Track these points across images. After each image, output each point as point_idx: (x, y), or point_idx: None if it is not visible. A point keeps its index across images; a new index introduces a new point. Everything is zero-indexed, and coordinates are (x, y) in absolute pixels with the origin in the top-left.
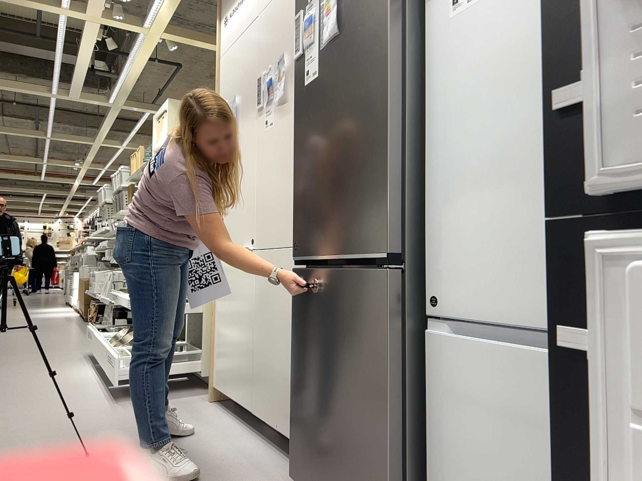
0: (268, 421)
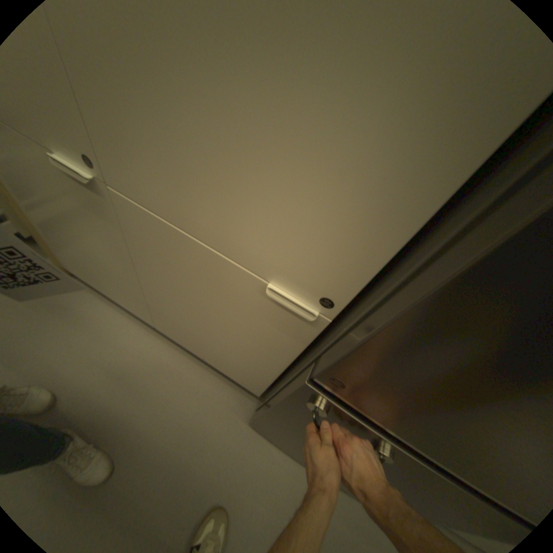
0: (186, 347)
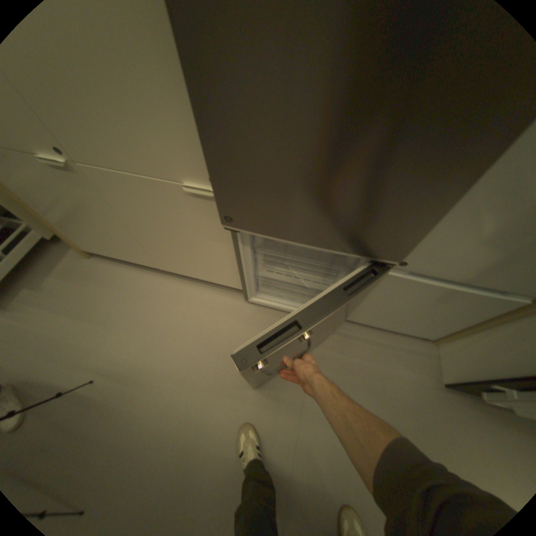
0: (182, 274)
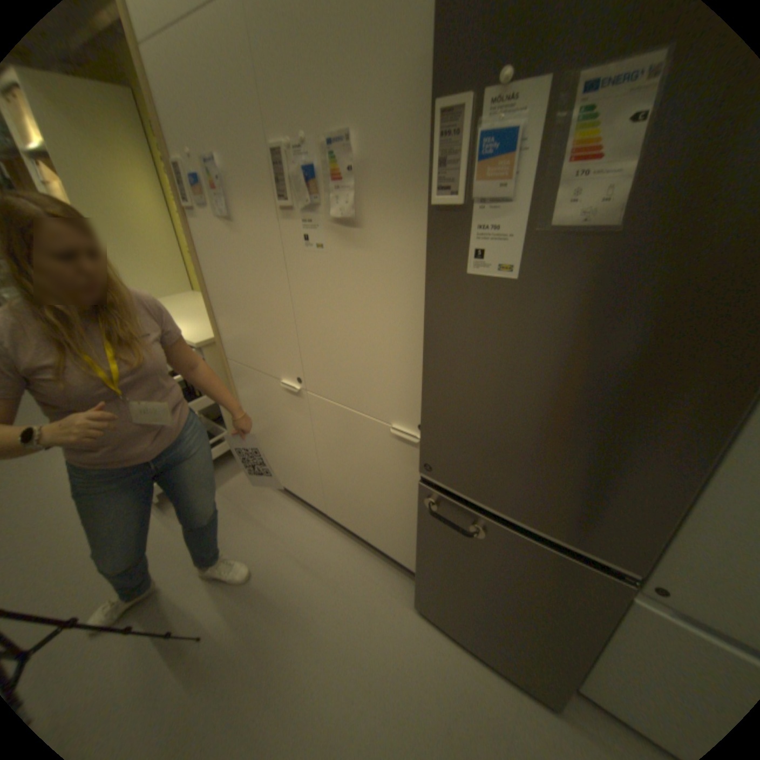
0: (352, 529)
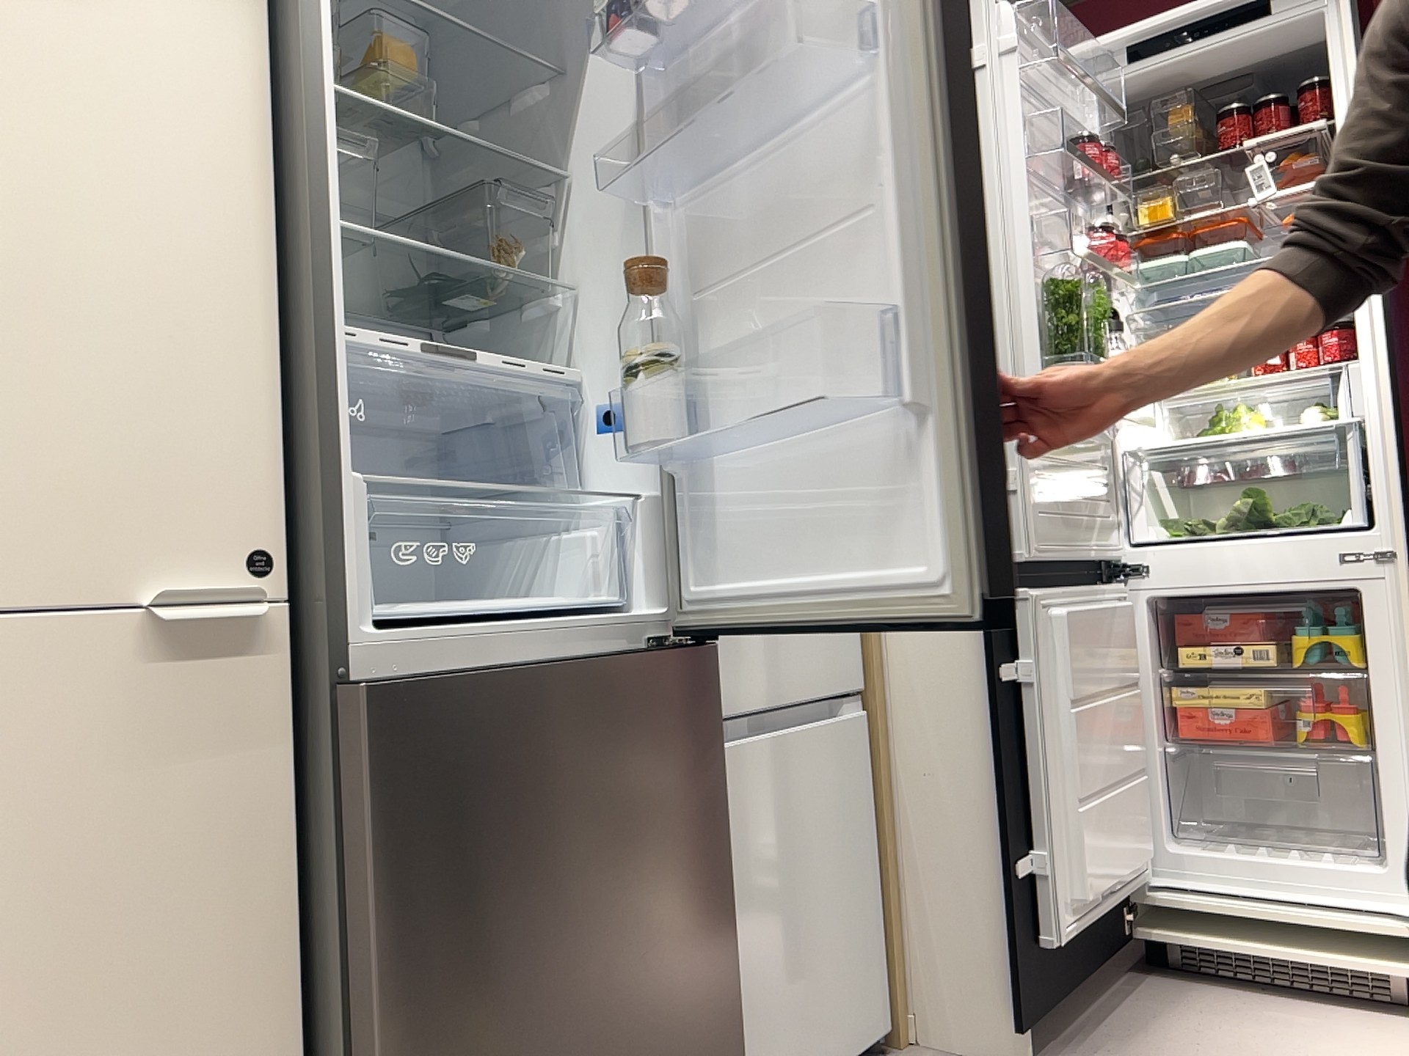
0: None
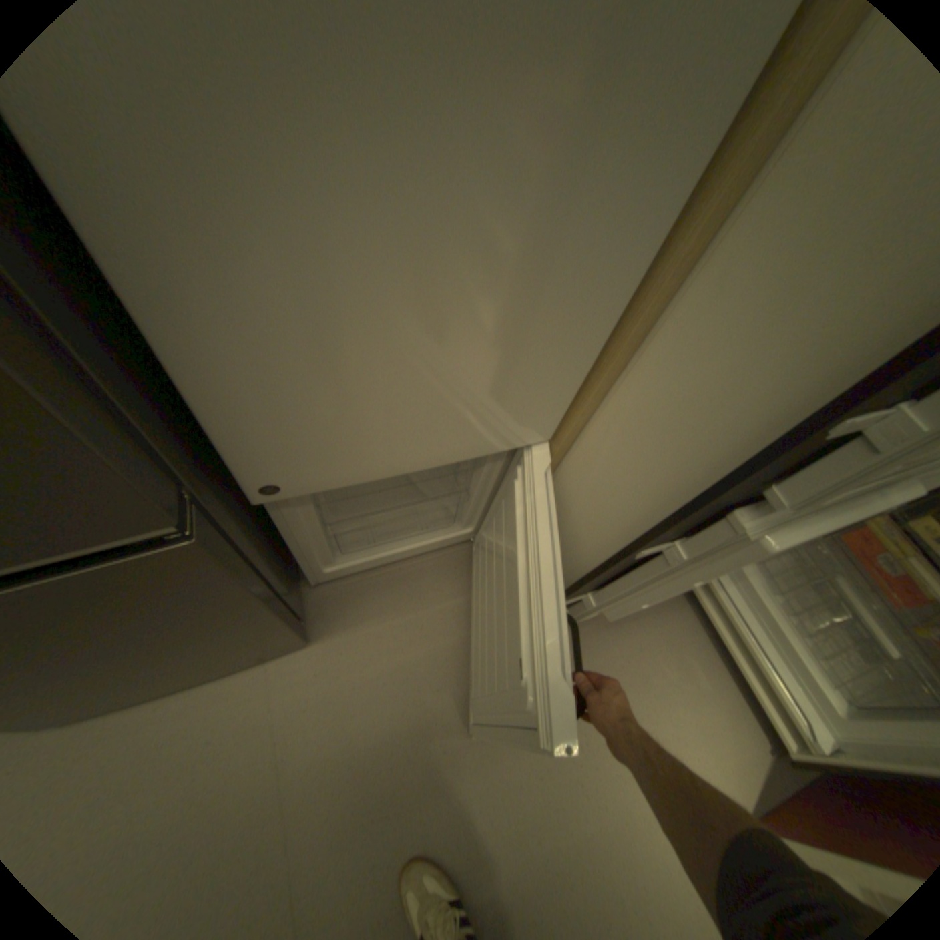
0: None
